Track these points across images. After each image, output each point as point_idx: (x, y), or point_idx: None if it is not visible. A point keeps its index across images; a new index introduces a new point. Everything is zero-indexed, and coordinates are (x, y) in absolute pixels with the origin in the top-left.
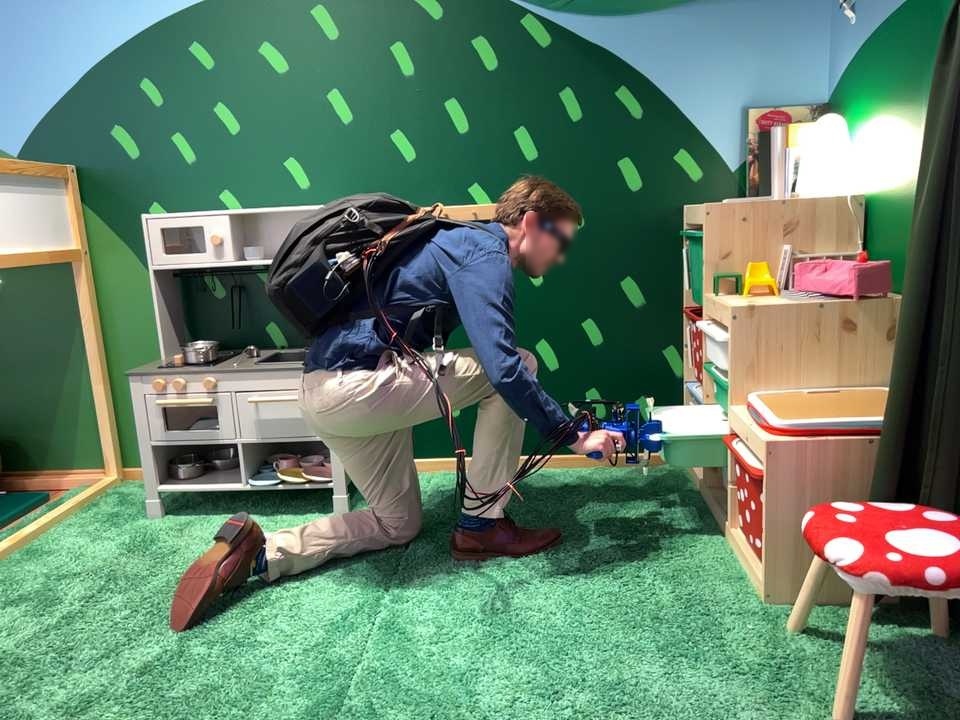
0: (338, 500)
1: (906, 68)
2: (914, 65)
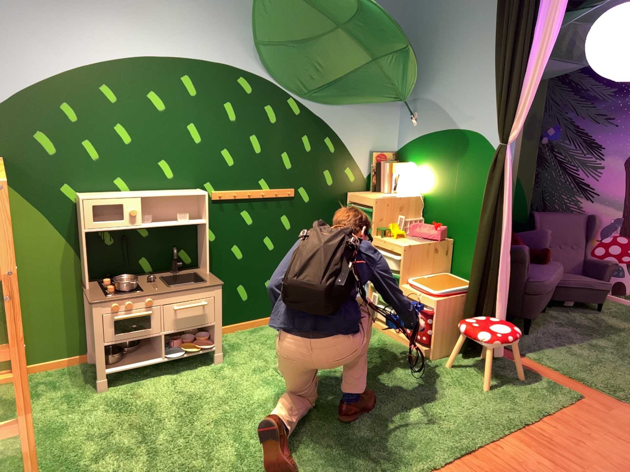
0: (219, 353)
1: (444, 156)
2: (448, 156)
